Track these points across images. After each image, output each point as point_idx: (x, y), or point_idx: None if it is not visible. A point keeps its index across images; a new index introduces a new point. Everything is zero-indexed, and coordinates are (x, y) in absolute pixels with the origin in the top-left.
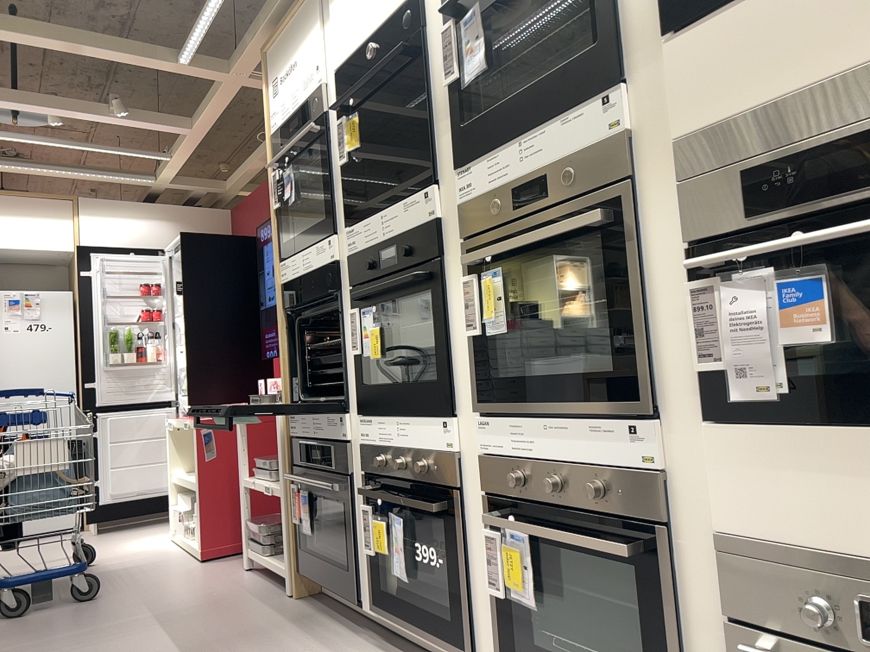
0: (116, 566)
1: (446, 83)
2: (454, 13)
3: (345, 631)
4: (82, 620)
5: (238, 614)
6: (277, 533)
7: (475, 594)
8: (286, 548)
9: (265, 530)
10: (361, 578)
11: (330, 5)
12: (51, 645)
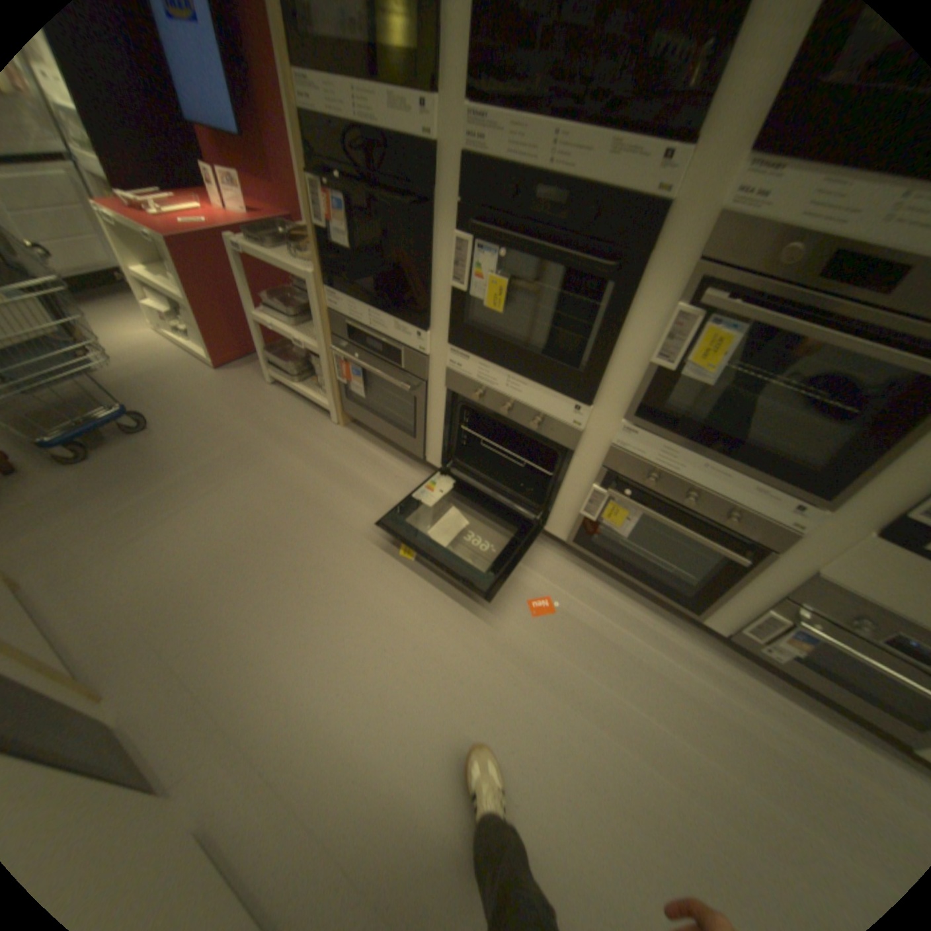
0: (125, 376)
1: None
2: None
3: (408, 469)
4: (162, 466)
5: (307, 451)
6: (302, 369)
7: (558, 502)
8: (331, 397)
9: (290, 365)
10: (428, 447)
11: None
12: (159, 503)
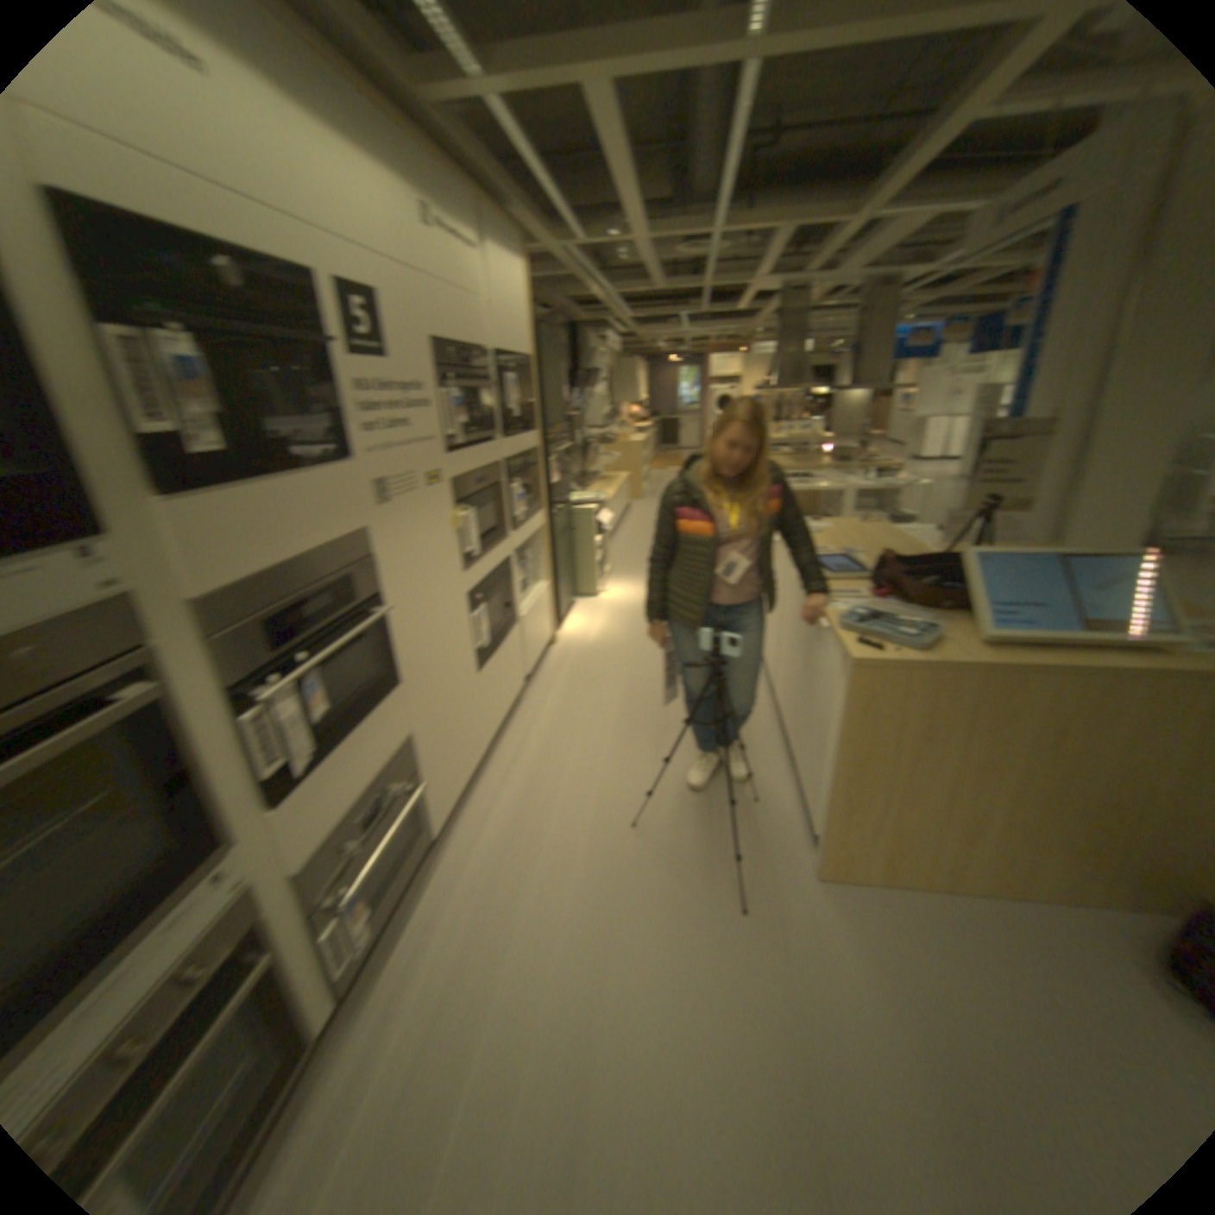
0: None
1: None
2: None
3: None
4: None
5: None
6: None
7: None
8: None
9: None
10: None
11: None
12: None
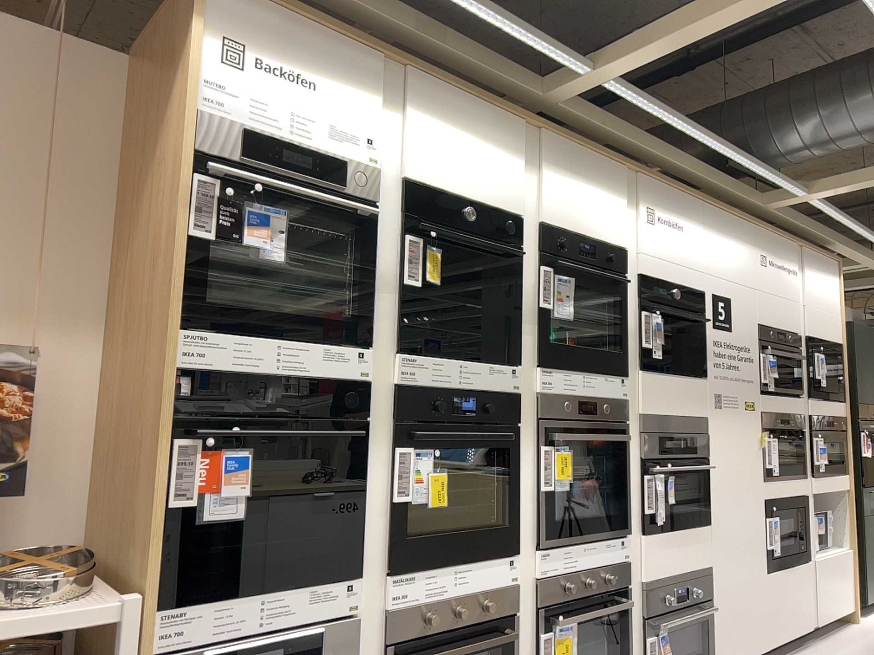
0: None
1: (536, 304)
2: (555, 270)
3: None
4: None
5: None
6: None
7: None
8: None
9: None
10: None
11: (413, 113)
12: None
